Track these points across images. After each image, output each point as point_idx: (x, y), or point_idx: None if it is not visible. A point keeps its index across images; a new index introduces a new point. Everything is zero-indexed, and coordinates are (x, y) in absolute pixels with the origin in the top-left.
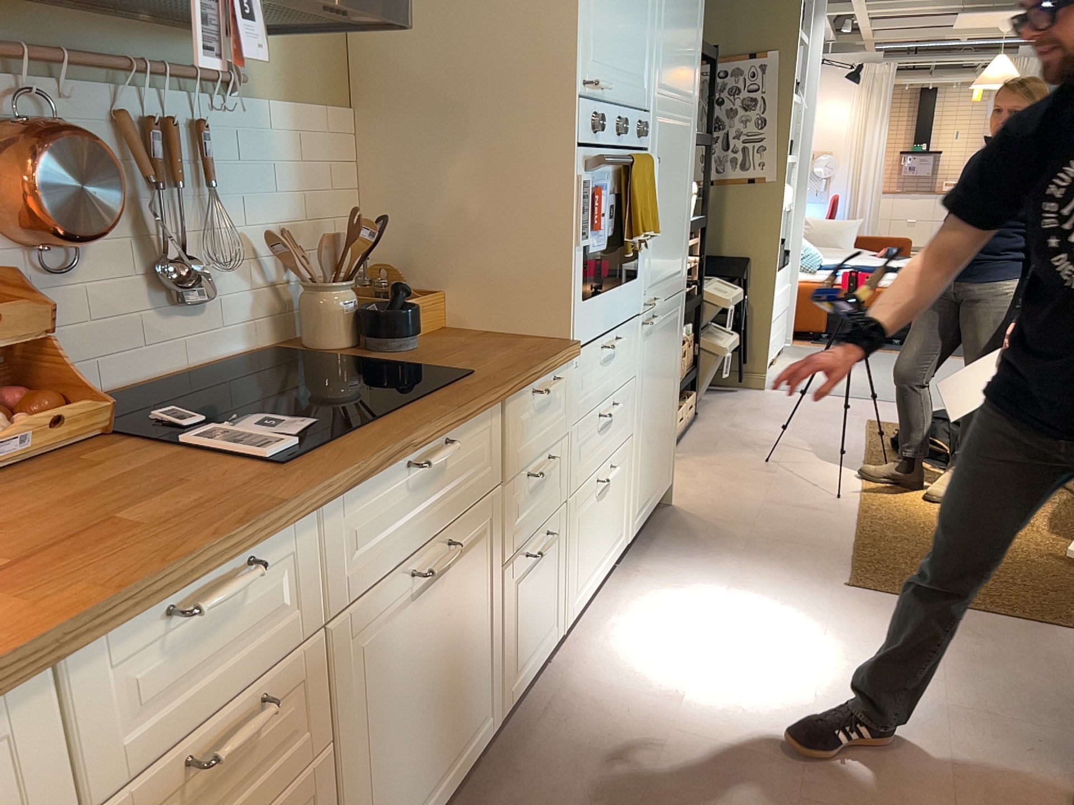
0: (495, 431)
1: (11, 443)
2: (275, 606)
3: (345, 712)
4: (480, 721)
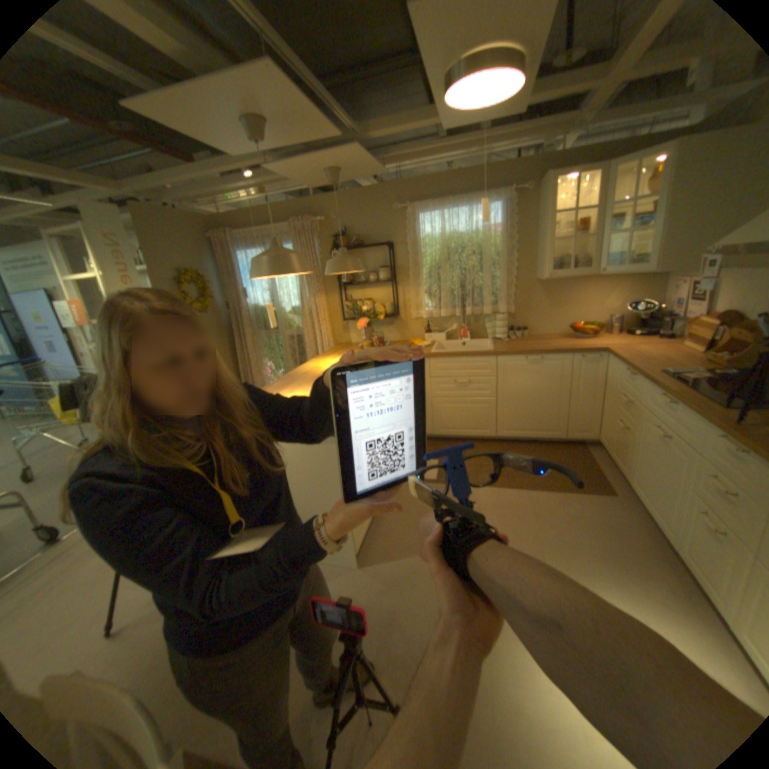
0: (700, 429)
1: (709, 357)
2: (637, 389)
3: (641, 434)
4: (669, 529)
